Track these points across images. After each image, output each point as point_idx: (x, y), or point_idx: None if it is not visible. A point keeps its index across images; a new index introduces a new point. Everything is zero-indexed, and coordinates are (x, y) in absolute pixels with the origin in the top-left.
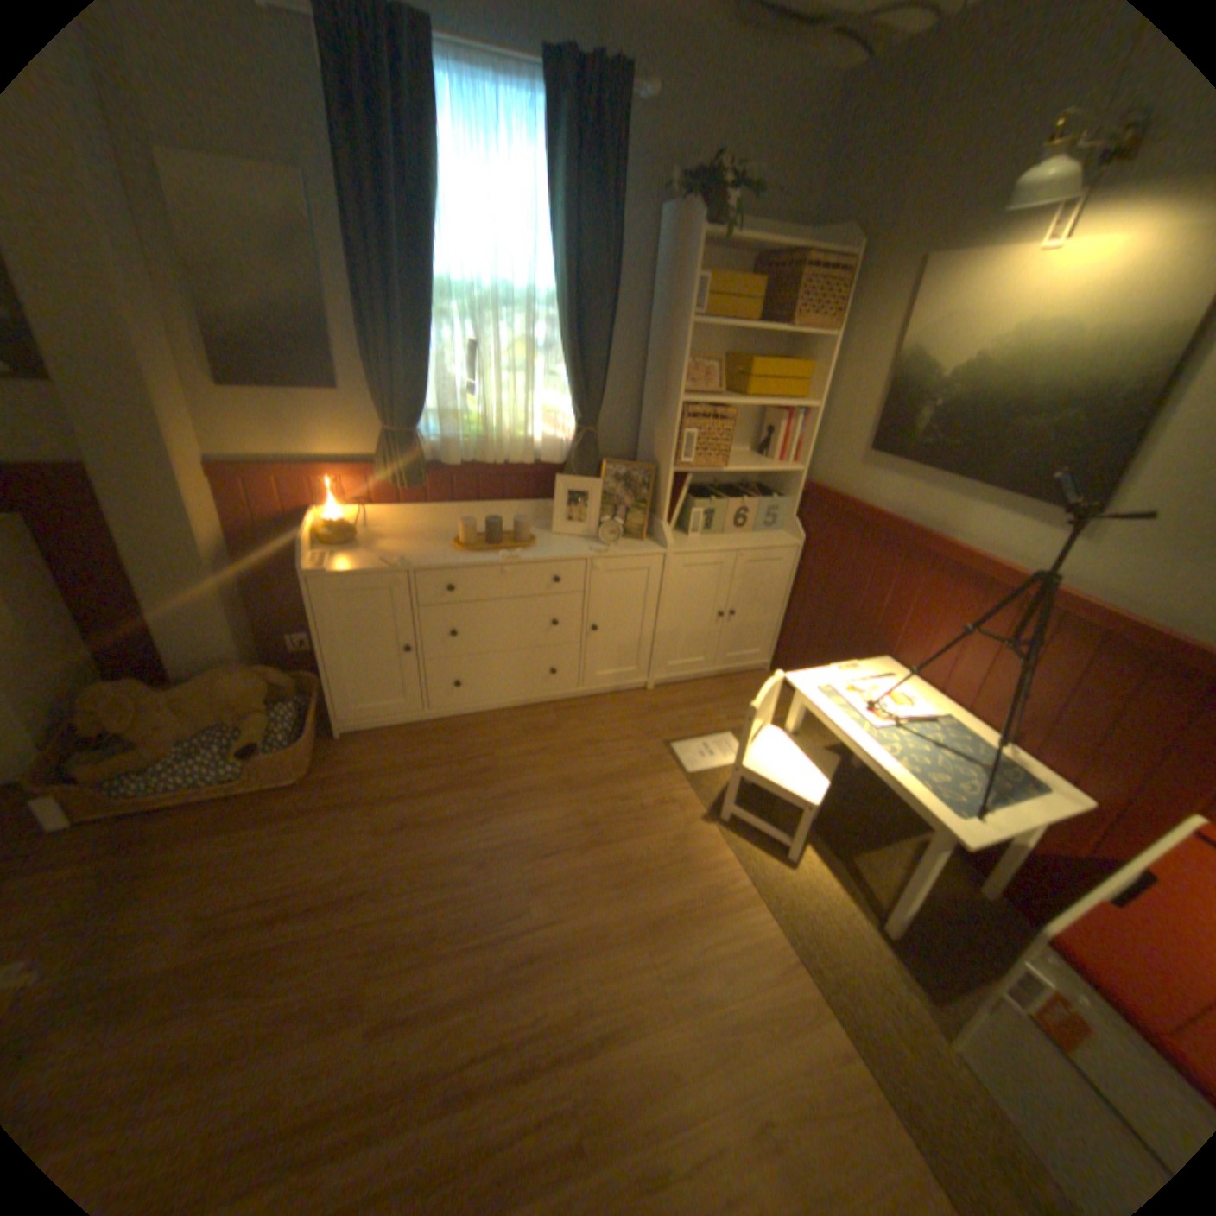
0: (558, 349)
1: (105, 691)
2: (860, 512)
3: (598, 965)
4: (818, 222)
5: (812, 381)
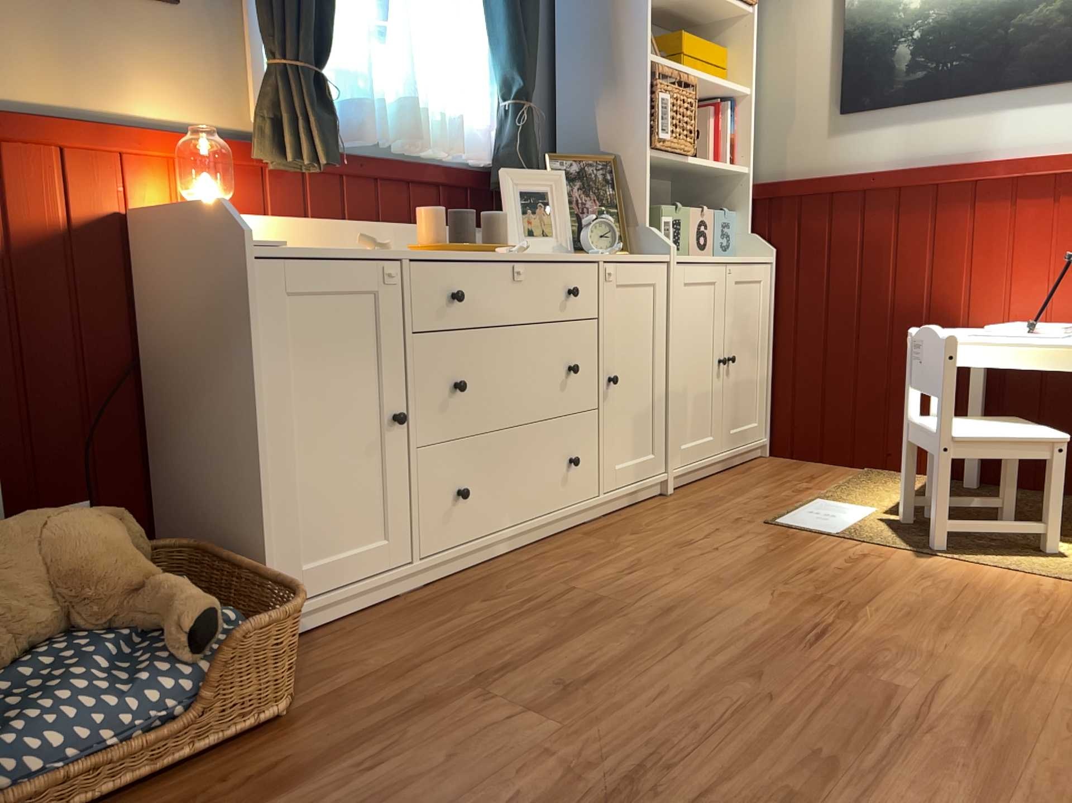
0: None
1: None
2: (852, 182)
3: (1048, 687)
4: None
5: (729, 69)
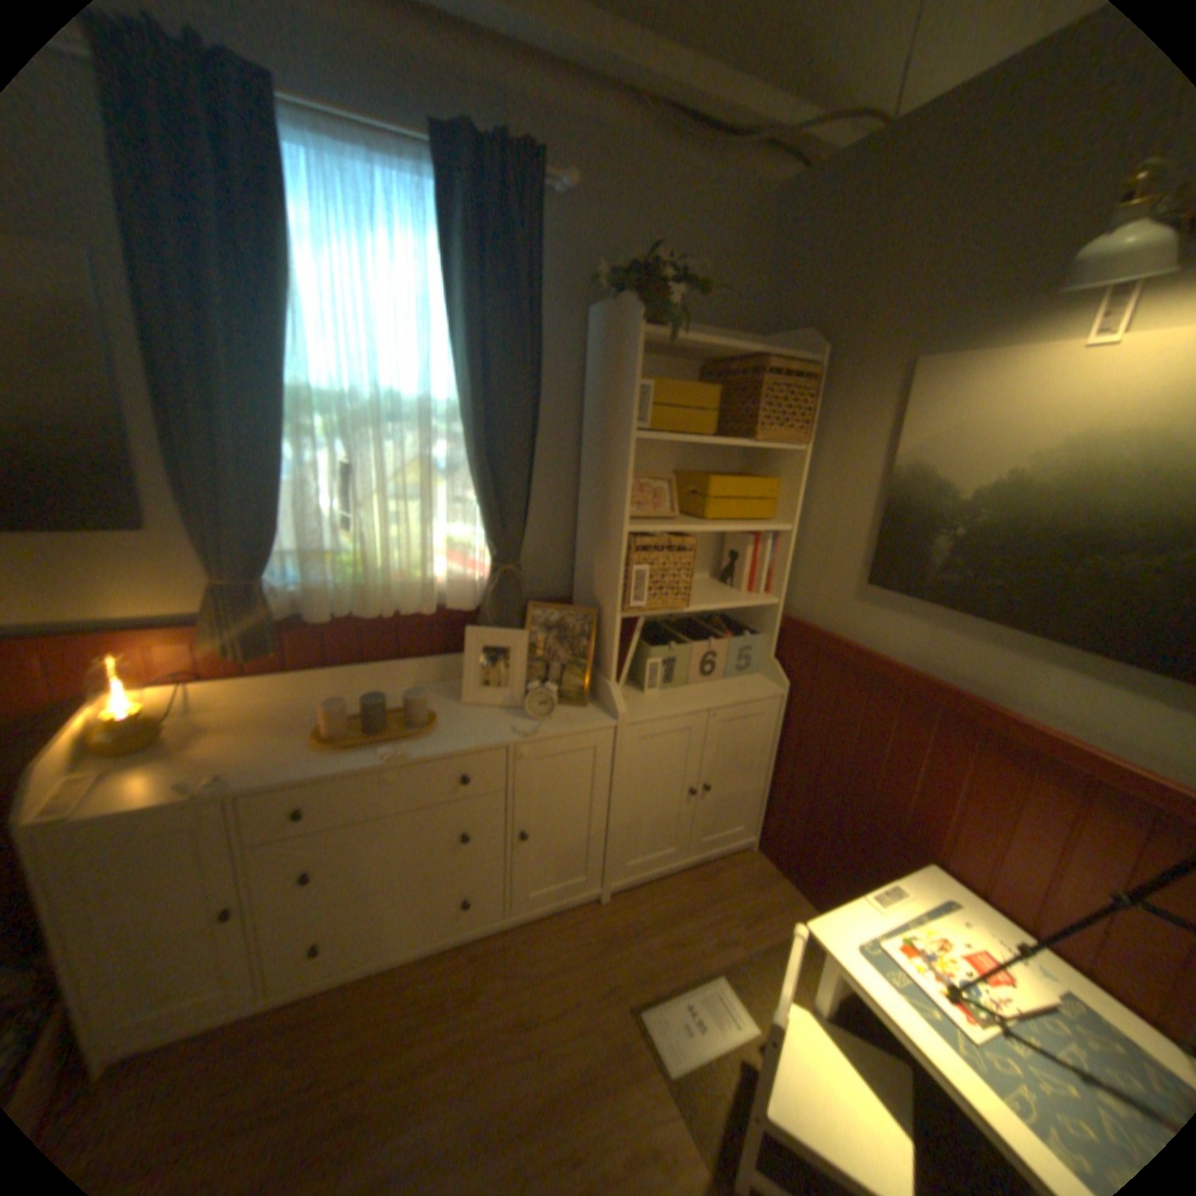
0: (464, 470)
1: None
2: (865, 661)
3: None
4: (766, 330)
5: (779, 499)
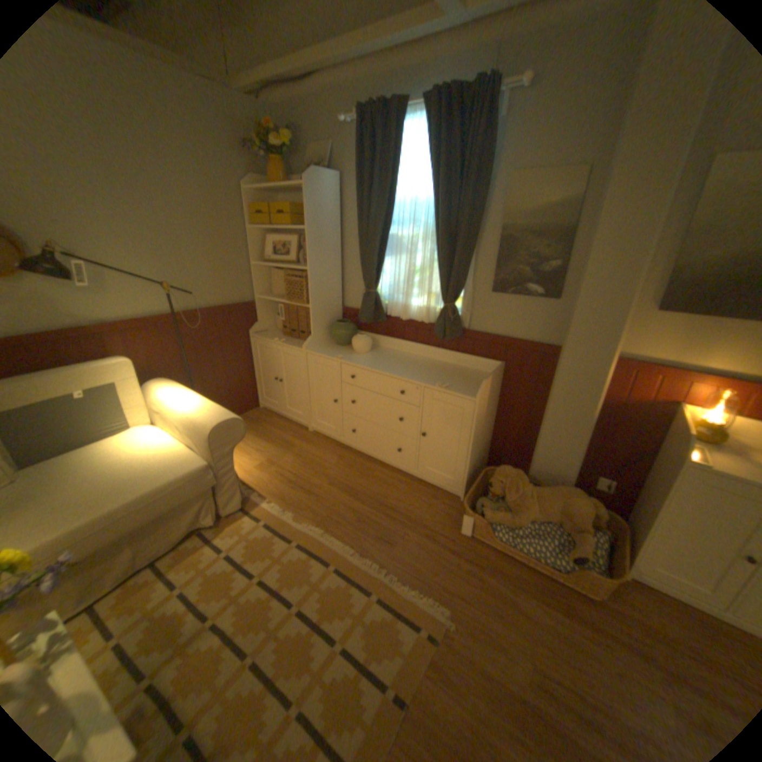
0: None
1: (511, 473)
2: None
3: None
4: None
5: None
